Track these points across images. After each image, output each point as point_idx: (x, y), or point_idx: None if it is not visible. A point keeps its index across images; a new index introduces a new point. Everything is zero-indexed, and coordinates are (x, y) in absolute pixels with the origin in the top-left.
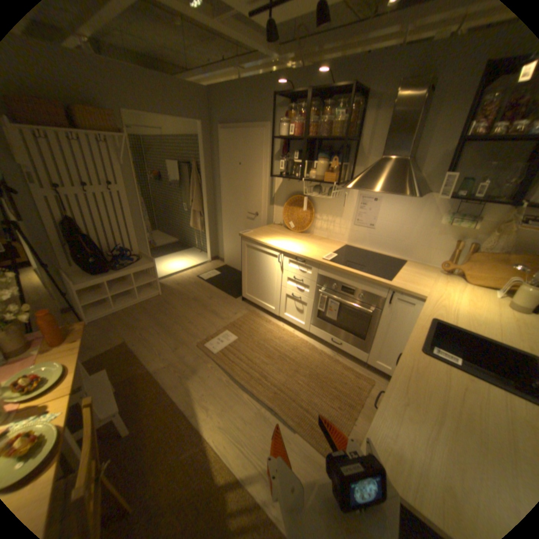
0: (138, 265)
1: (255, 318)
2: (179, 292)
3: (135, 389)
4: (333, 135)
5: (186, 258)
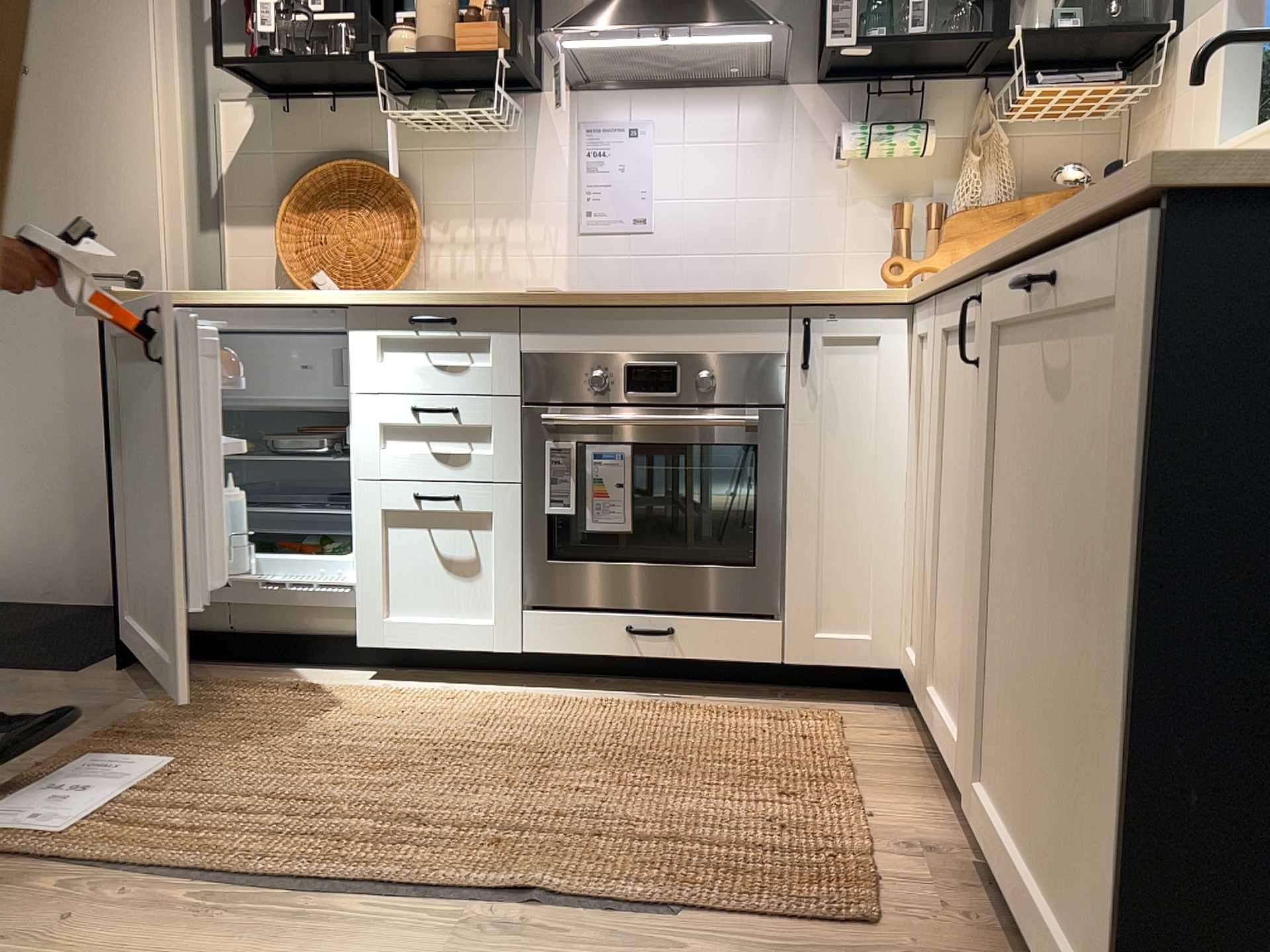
0: None
1: (233, 695)
2: None
3: None
4: None
5: None
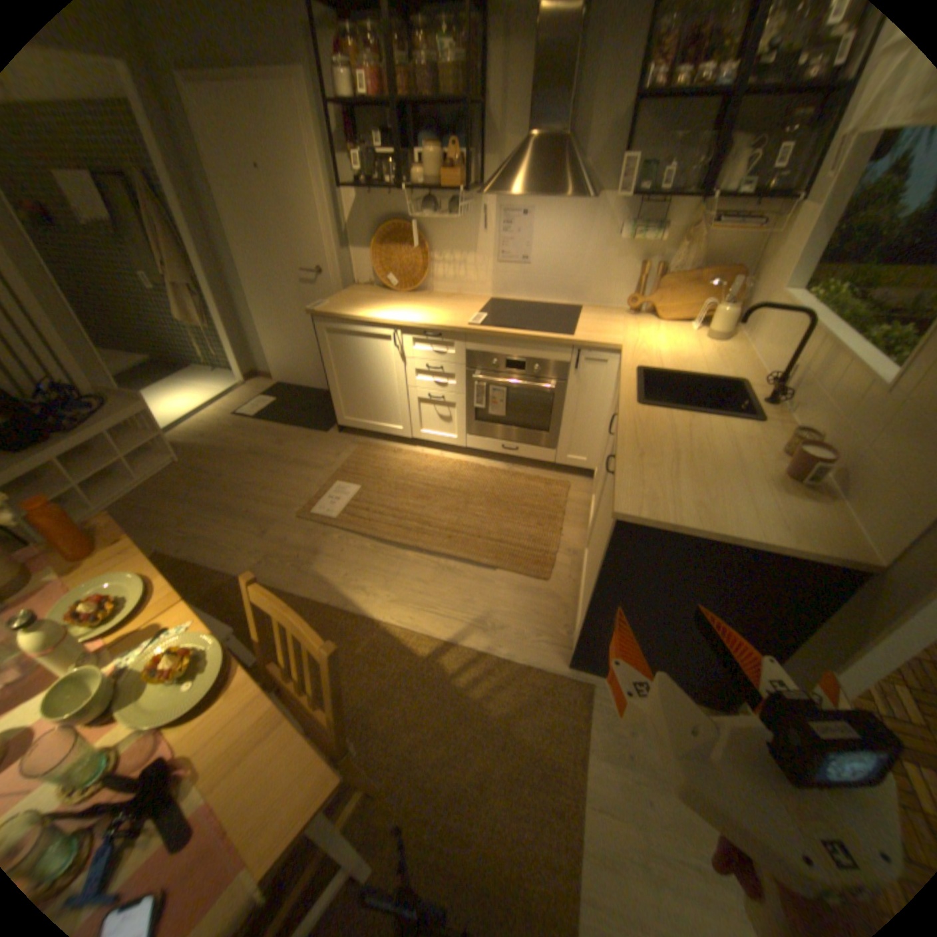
0: (112, 411)
1: (374, 451)
2: (213, 447)
3: (227, 604)
4: (441, 93)
5: (189, 386)
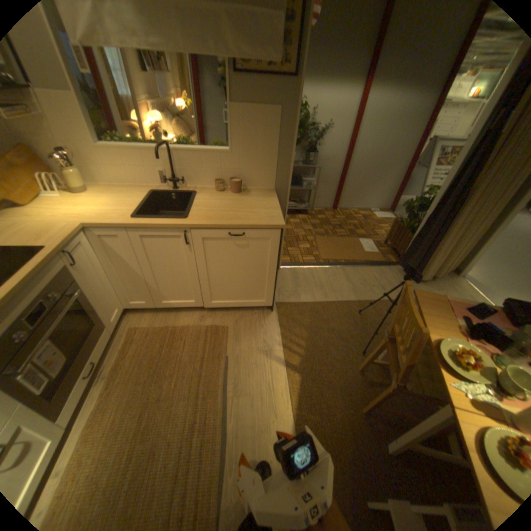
0: None
1: None
2: None
3: None
4: None
5: None
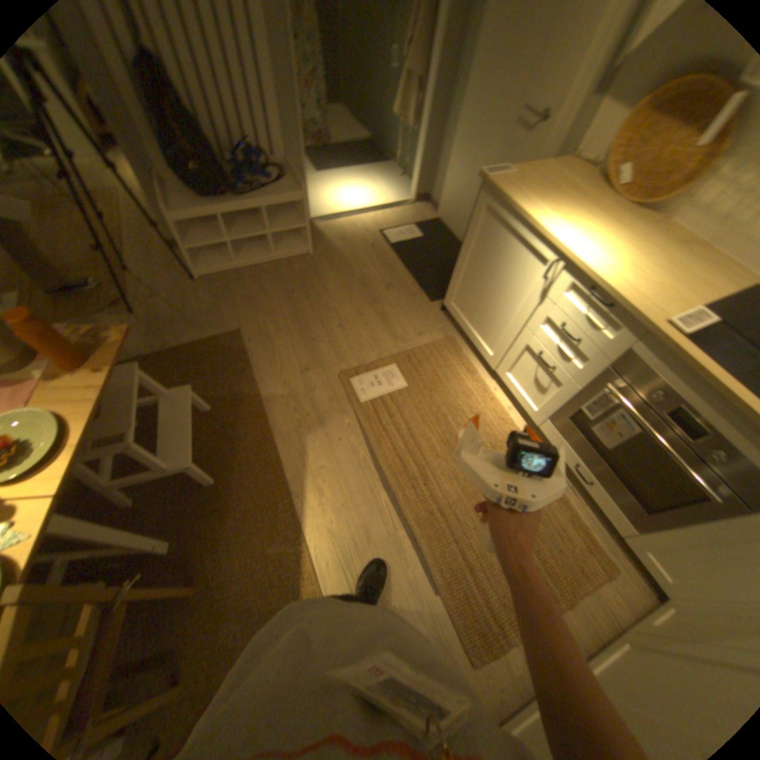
0: (277, 191)
1: (451, 356)
2: (342, 257)
3: (237, 416)
4: None
5: (375, 183)
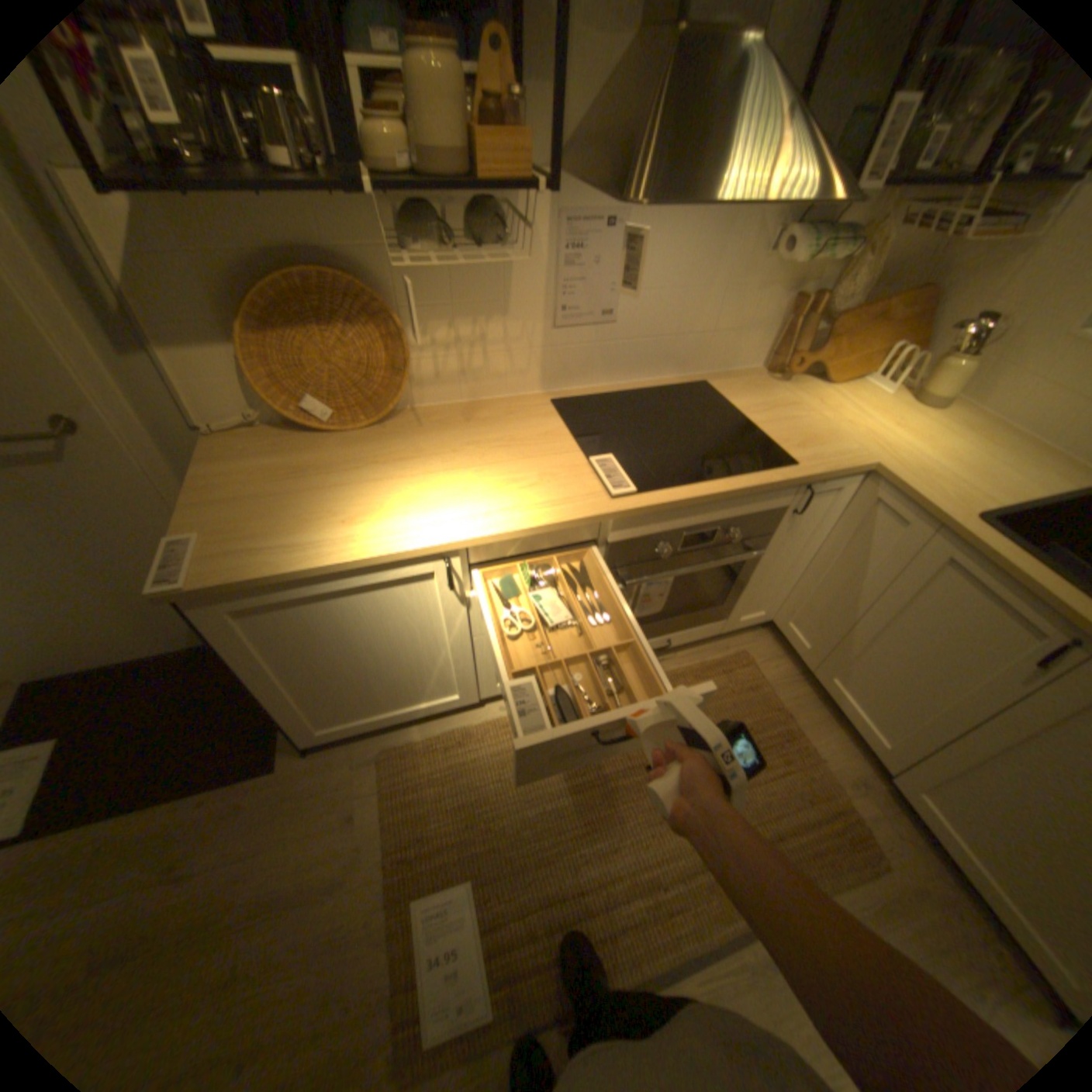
0: None
1: (421, 765)
2: None
3: None
4: None
5: None
